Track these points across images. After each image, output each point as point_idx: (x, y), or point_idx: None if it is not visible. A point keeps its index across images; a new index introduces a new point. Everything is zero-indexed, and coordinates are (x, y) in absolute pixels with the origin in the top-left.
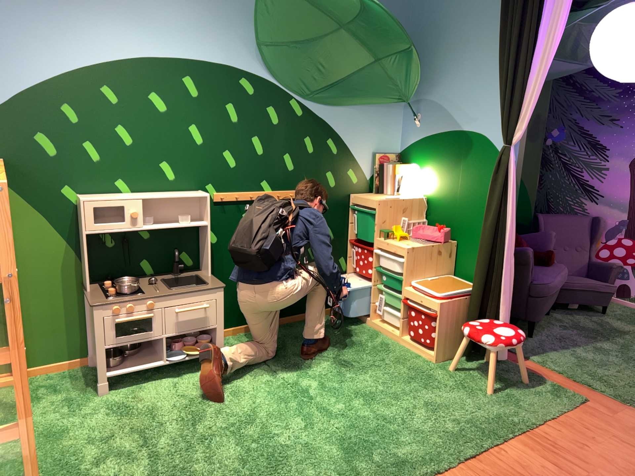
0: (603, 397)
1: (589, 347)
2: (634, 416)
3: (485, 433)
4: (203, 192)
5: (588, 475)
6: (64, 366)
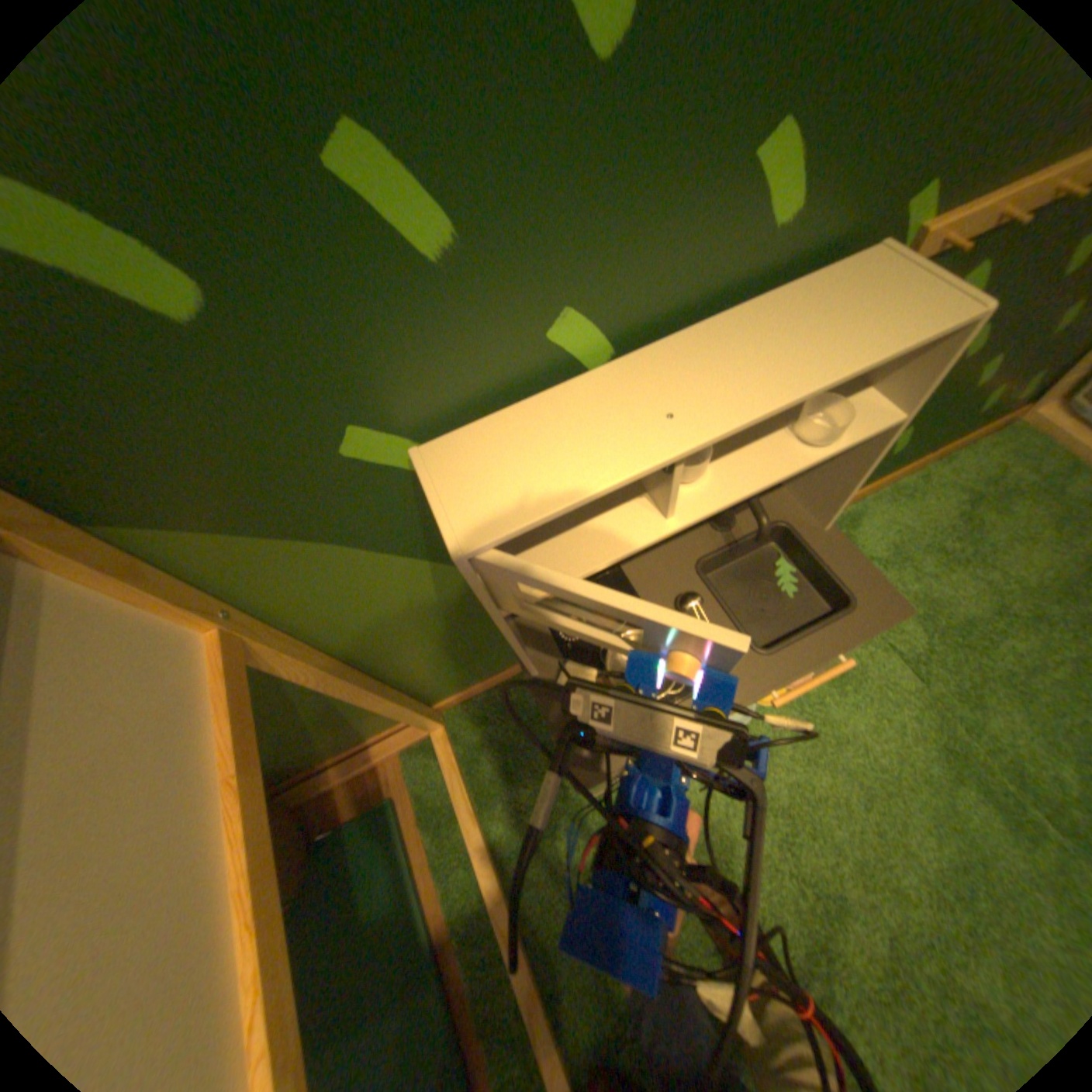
0: None
1: None
2: None
3: None
4: (911, 257)
5: None
6: (488, 686)
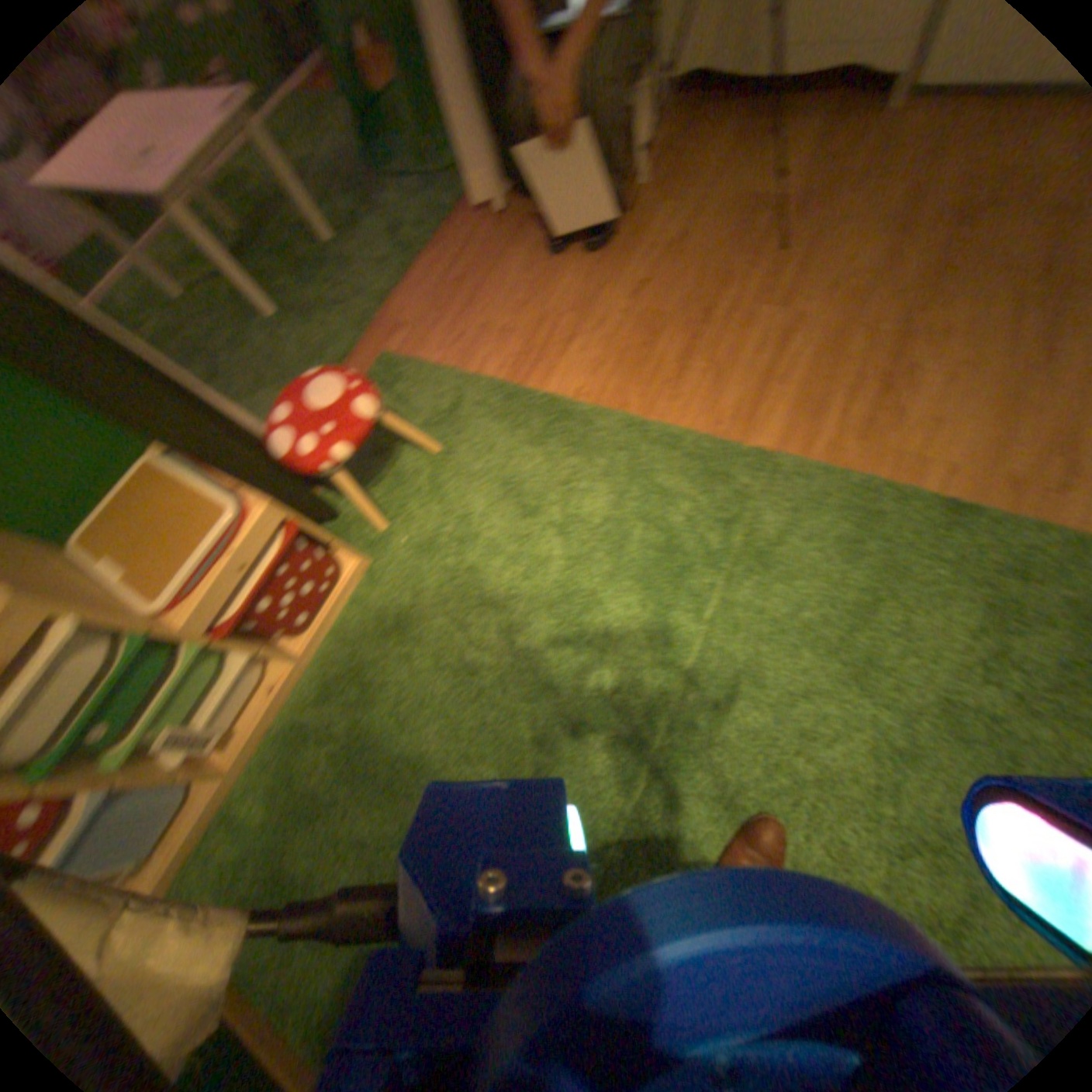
0: (370, 333)
1: (212, 376)
2: (405, 300)
3: (560, 411)
4: None
5: (571, 306)
6: None
